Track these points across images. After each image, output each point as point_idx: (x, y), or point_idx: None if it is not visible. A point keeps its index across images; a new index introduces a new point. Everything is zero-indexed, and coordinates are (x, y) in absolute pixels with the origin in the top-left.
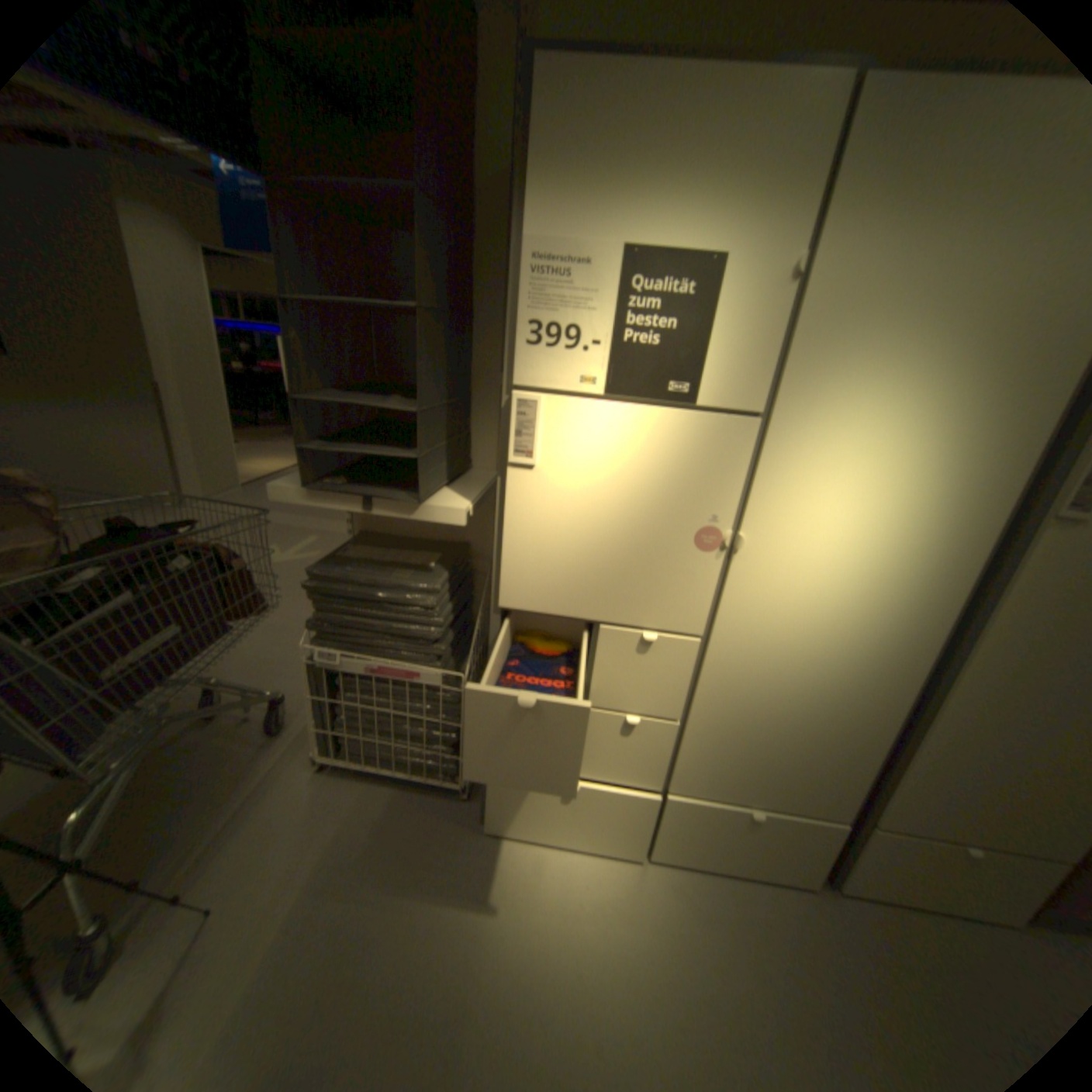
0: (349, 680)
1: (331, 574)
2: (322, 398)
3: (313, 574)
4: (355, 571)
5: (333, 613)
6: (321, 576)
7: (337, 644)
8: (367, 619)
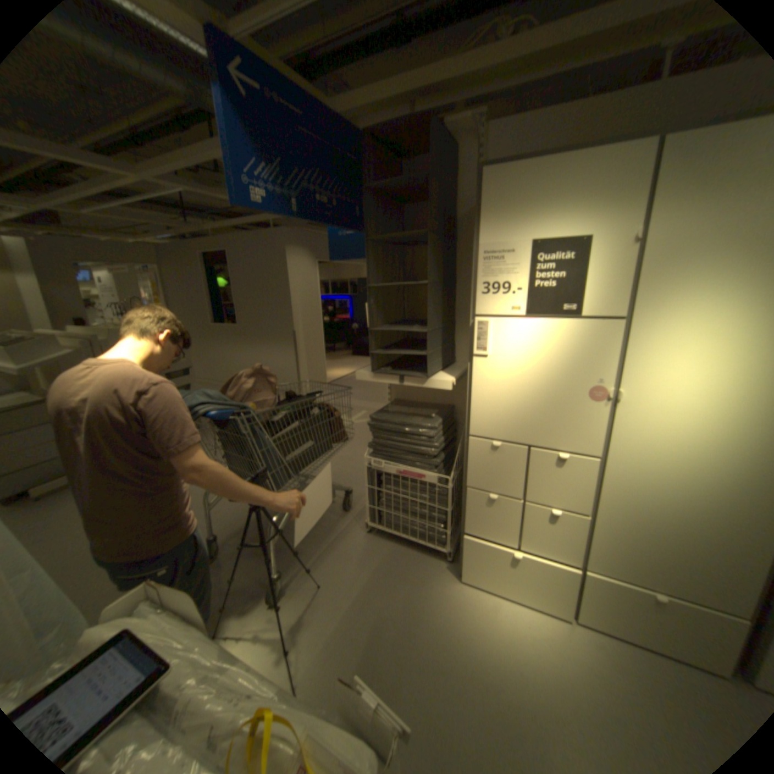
0: (388, 478)
1: (382, 418)
2: (382, 330)
3: (373, 418)
4: (393, 417)
5: (382, 439)
6: (377, 419)
7: (383, 457)
8: (399, 443)
